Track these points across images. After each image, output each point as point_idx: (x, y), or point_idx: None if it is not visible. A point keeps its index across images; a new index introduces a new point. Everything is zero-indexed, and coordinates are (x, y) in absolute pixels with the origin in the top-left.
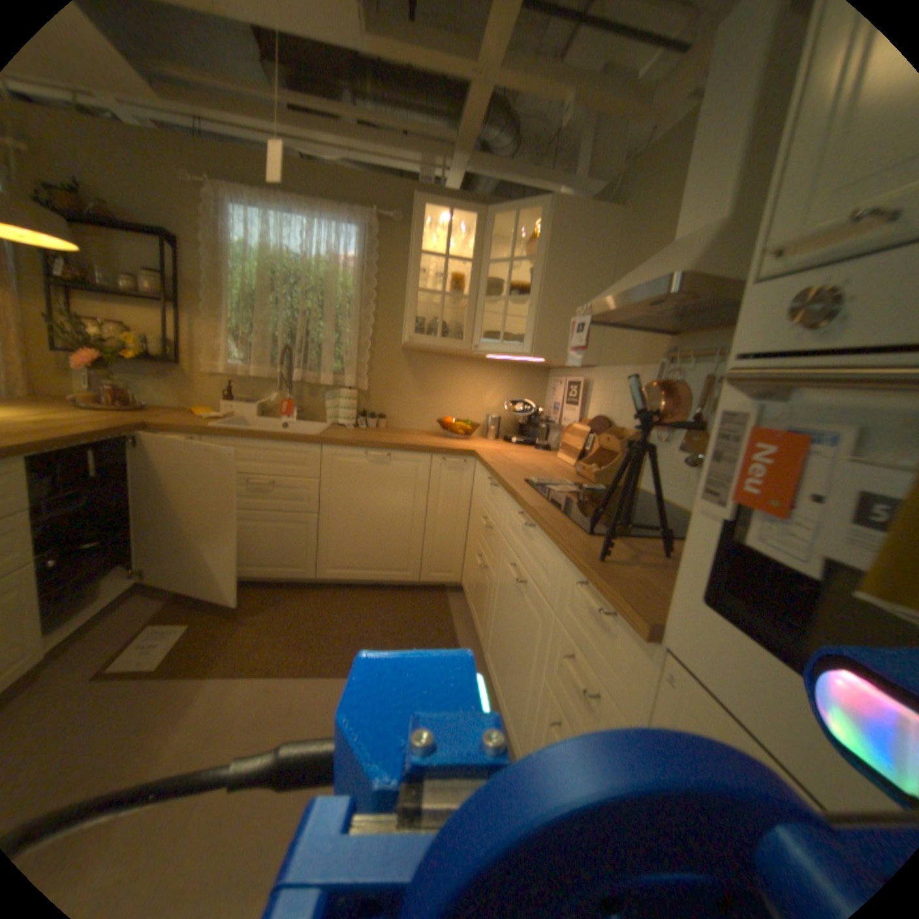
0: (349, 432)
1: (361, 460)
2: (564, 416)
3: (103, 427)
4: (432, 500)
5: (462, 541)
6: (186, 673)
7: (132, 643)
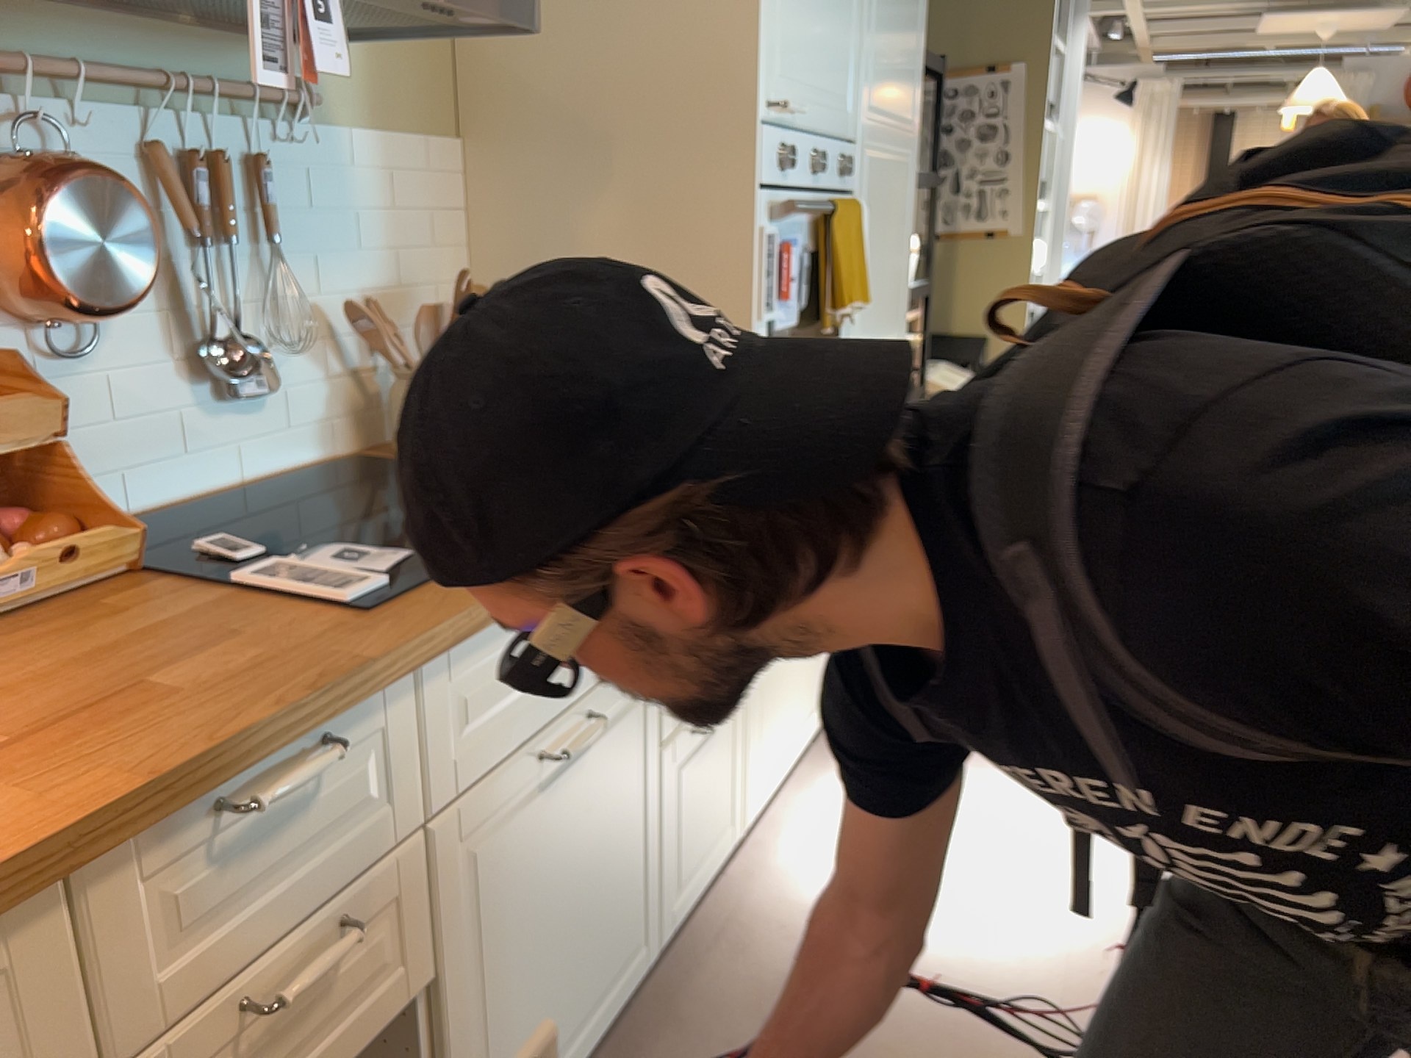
0: None
1: None
2: None
3: None
4: None
5: None
6: None
7: None
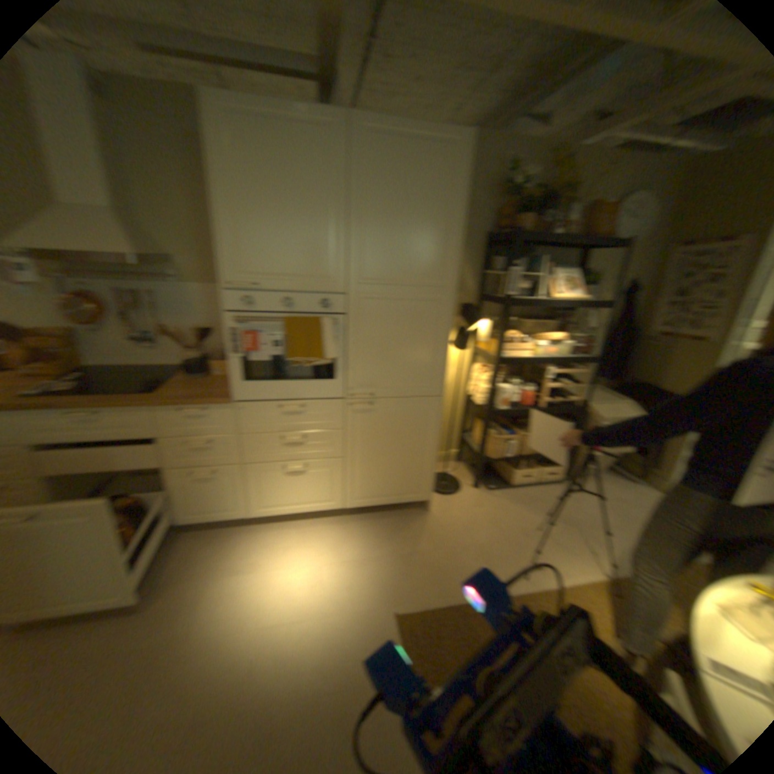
0: None
1: None
2: None
3: None
4: None
5: None
6: None
7: None
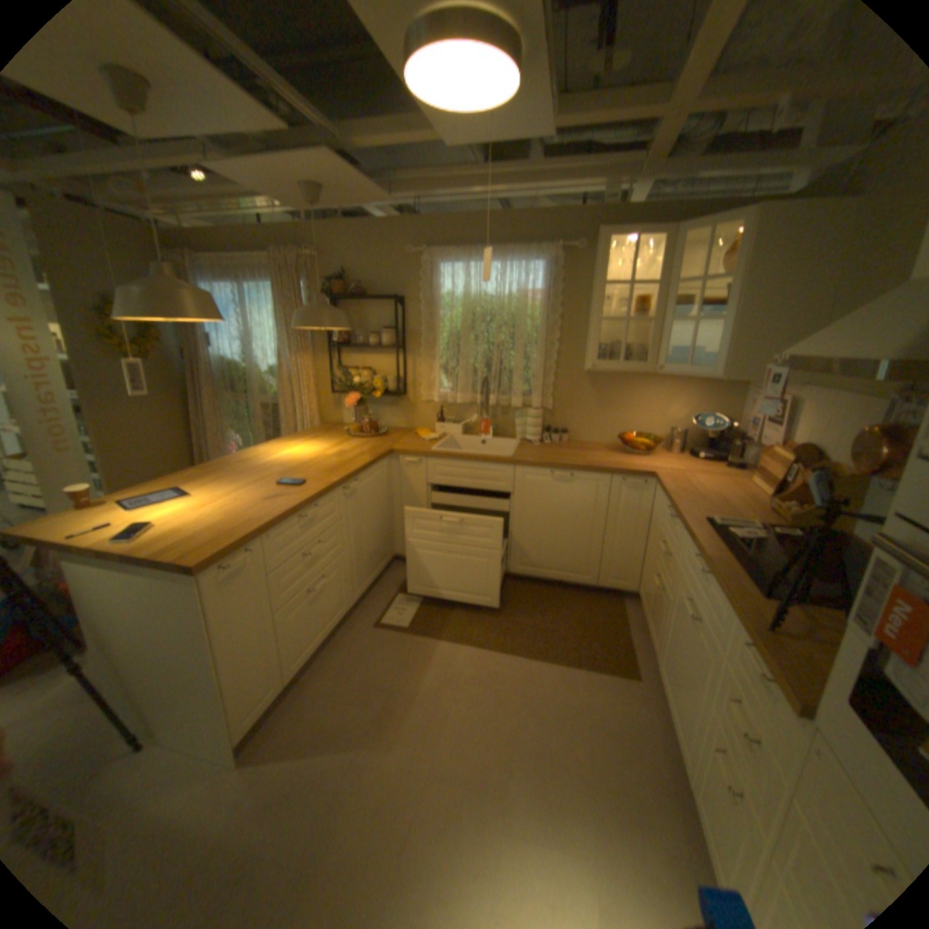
0: (536, 449)
1: (547, 479)
2: (767, 431)
3: (370, 458)
4: (612, 516)
5: (642, 556)
6: (426, 634)
7: (392, 606)
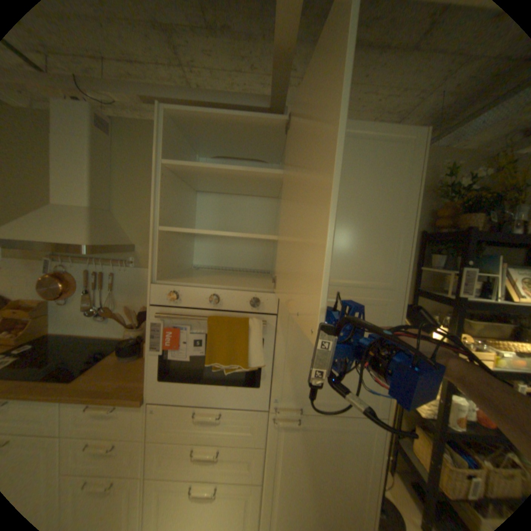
0: None
1: None
2: None
3: None
4: None
5: None
6: None
7: None
